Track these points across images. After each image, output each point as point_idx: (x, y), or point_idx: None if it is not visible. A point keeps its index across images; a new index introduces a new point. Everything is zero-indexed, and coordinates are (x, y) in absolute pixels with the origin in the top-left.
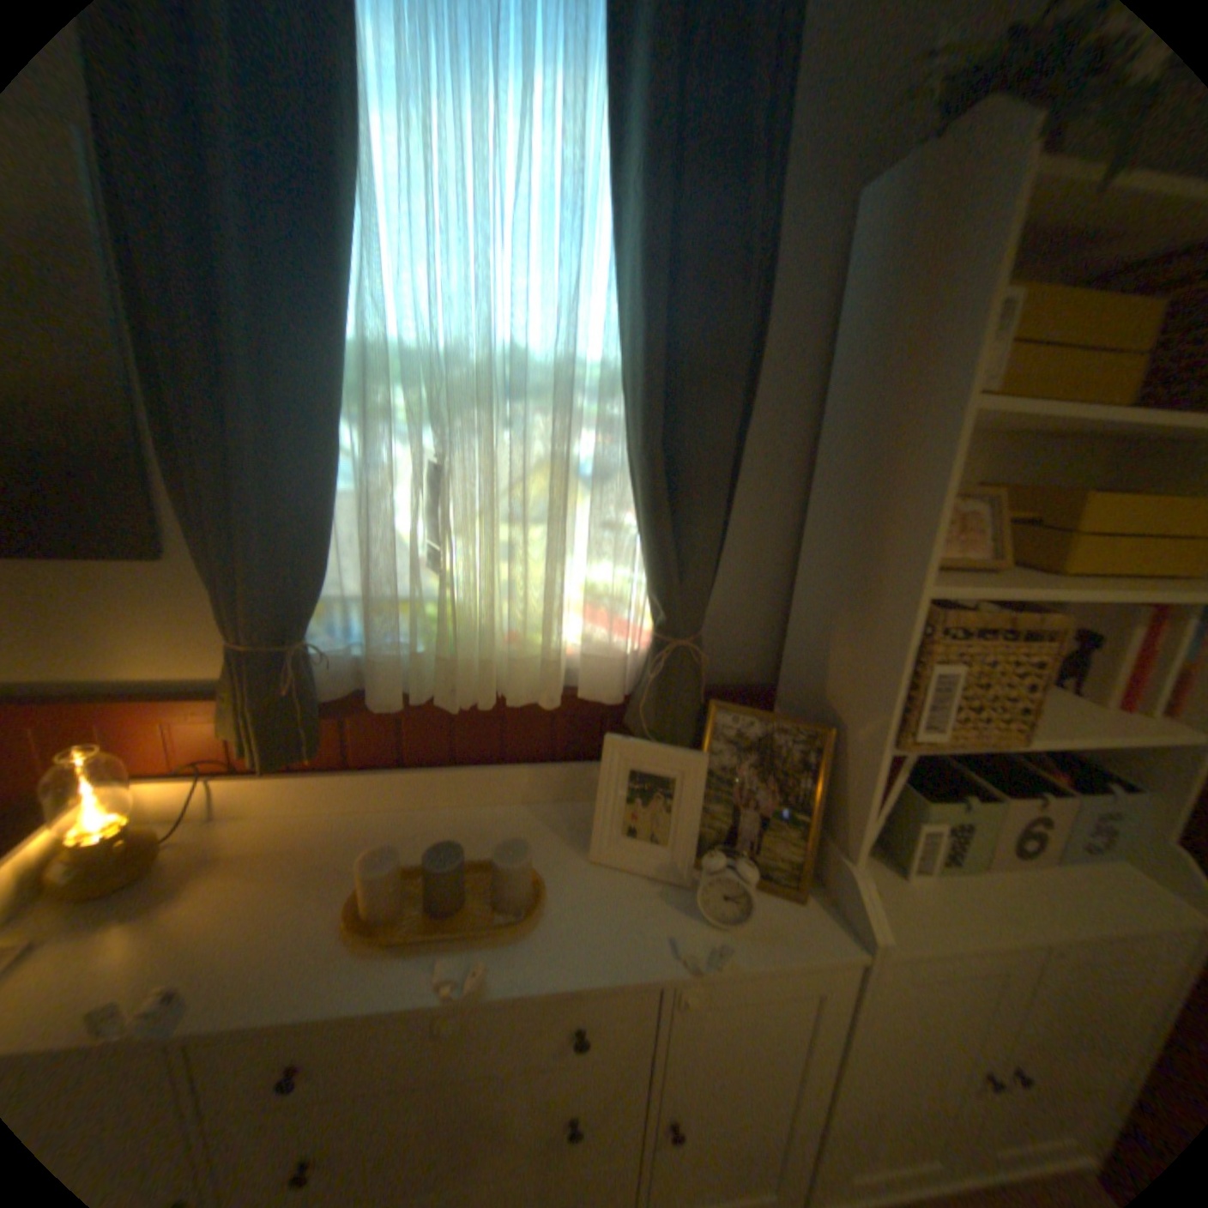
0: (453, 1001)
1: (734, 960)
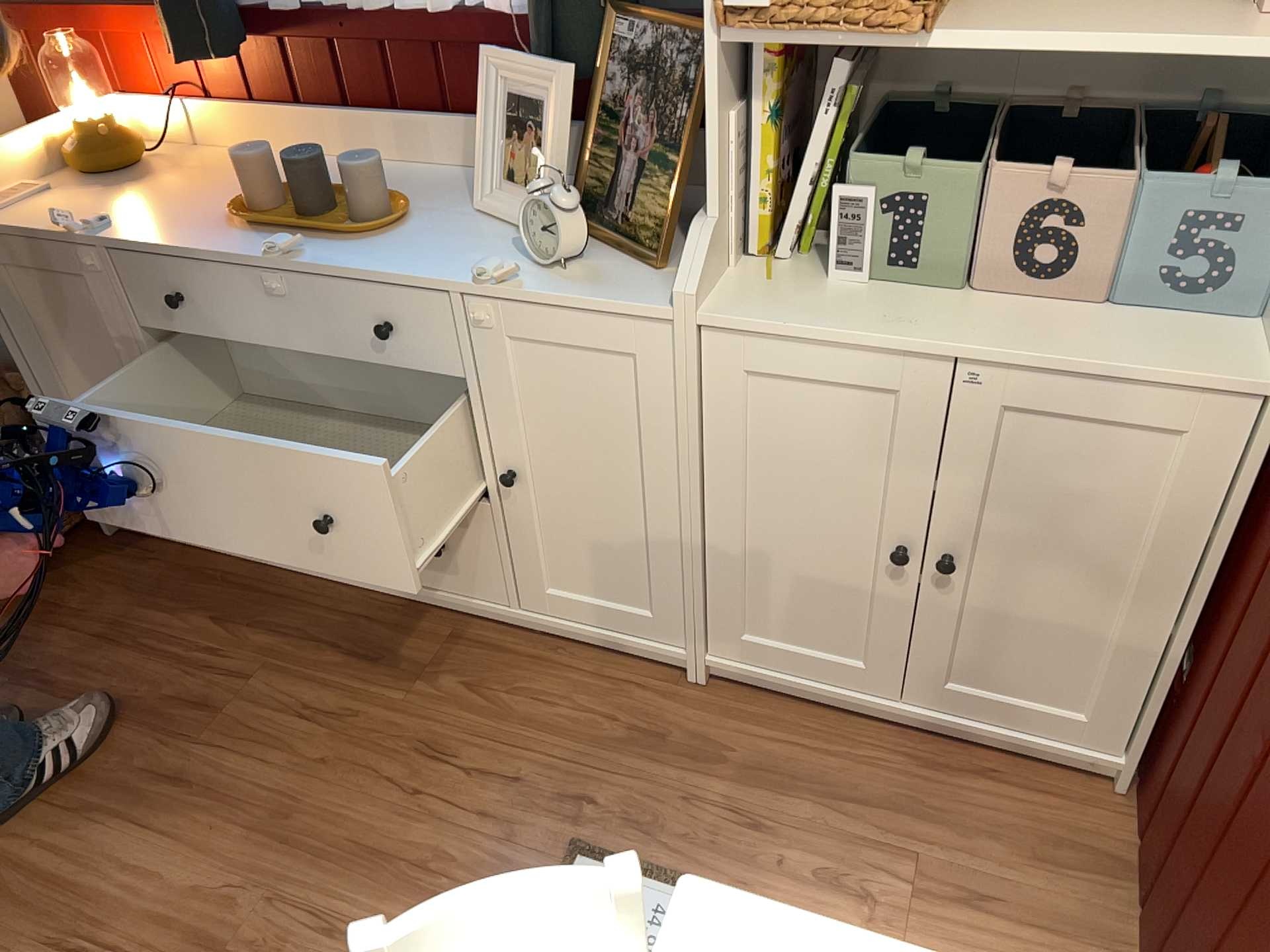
0: (279, 258)
1: (514, 276)
